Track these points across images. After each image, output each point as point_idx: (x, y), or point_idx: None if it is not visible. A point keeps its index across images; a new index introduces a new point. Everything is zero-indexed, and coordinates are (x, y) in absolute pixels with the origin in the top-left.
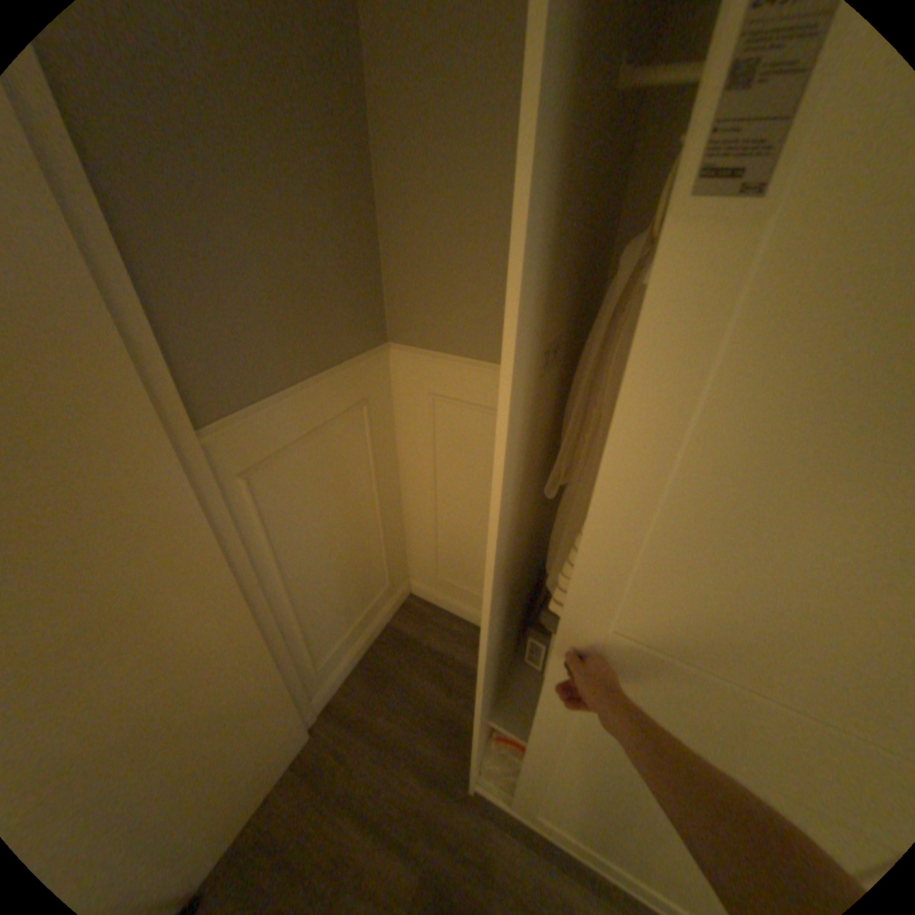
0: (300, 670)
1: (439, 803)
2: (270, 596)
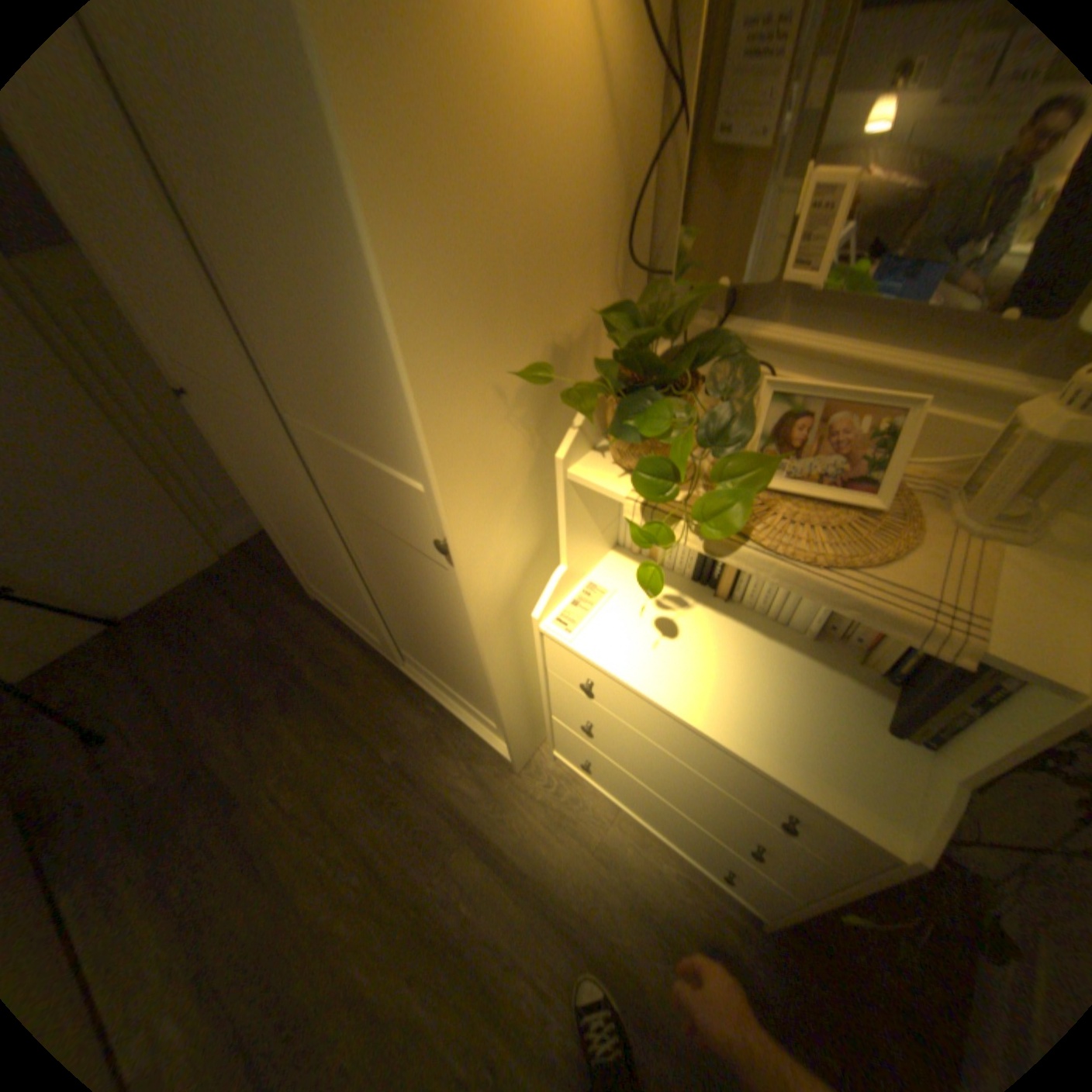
0: (196, 500)
1: (288, 601)
2: (135, 419)
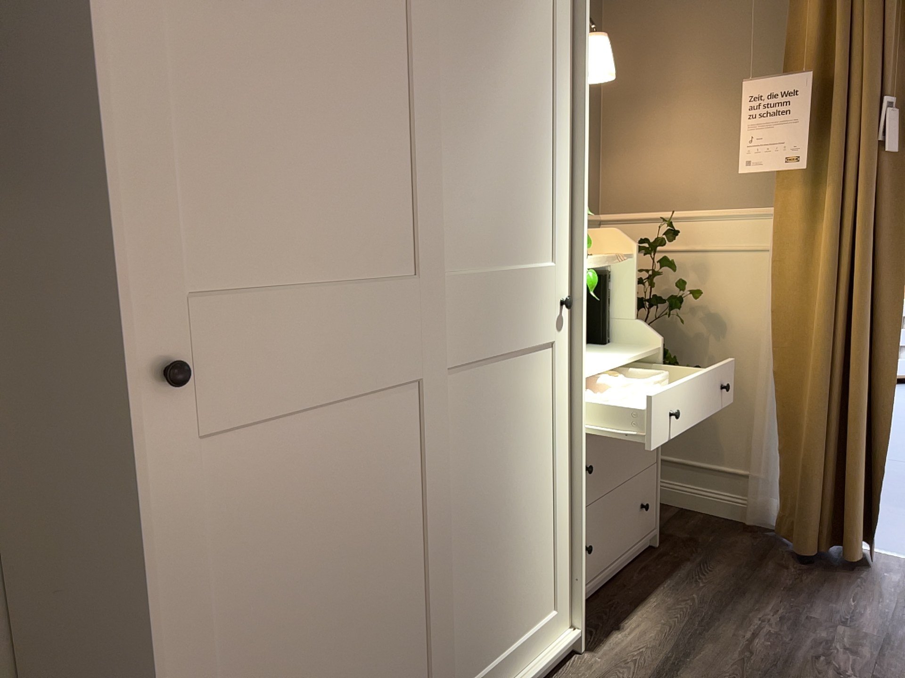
0: None
1: None
2: None
